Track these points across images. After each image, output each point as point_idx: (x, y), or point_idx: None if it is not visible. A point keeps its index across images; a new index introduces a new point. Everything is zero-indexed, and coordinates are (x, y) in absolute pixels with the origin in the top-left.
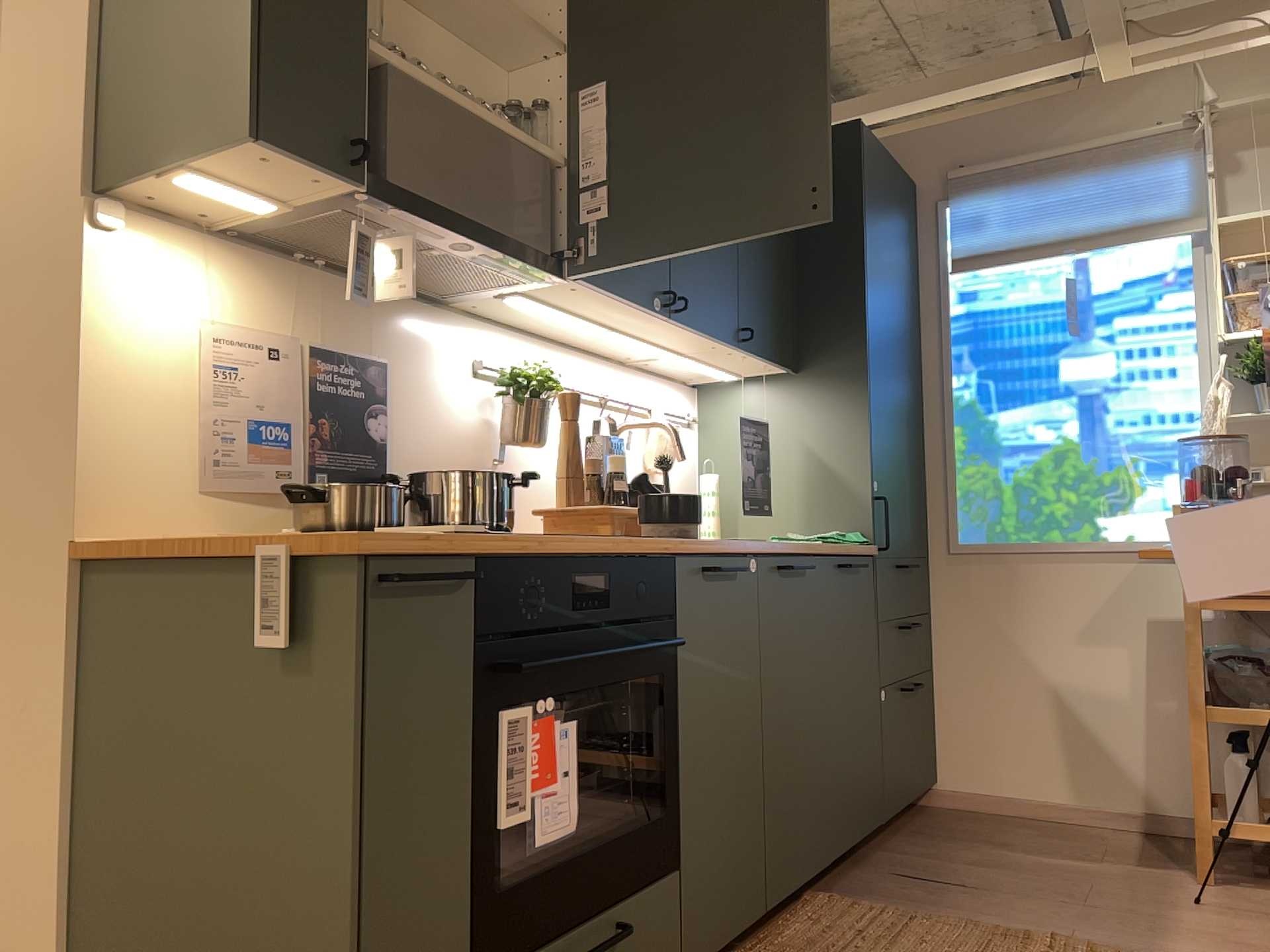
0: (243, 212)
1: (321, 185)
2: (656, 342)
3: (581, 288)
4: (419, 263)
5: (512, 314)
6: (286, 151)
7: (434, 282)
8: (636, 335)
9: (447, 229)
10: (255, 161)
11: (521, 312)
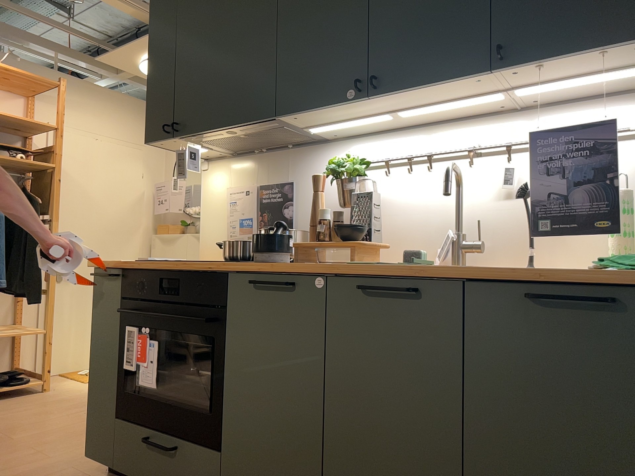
0: (212, 151)
1: (179, 141)
2: (447, 101)
3: (297, 116)
4: (265, 138)
5: (360, 129)
6: (156, 141)
7: (296, 137)
8: (418, 107)
9: (211, 132)
10: (164, 145)
11: (357, 127)
